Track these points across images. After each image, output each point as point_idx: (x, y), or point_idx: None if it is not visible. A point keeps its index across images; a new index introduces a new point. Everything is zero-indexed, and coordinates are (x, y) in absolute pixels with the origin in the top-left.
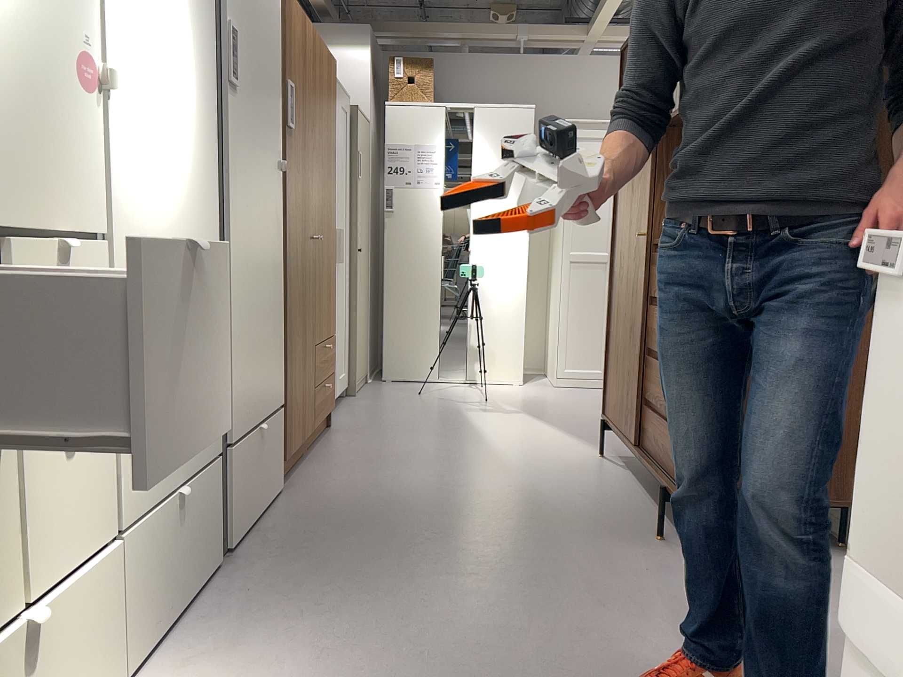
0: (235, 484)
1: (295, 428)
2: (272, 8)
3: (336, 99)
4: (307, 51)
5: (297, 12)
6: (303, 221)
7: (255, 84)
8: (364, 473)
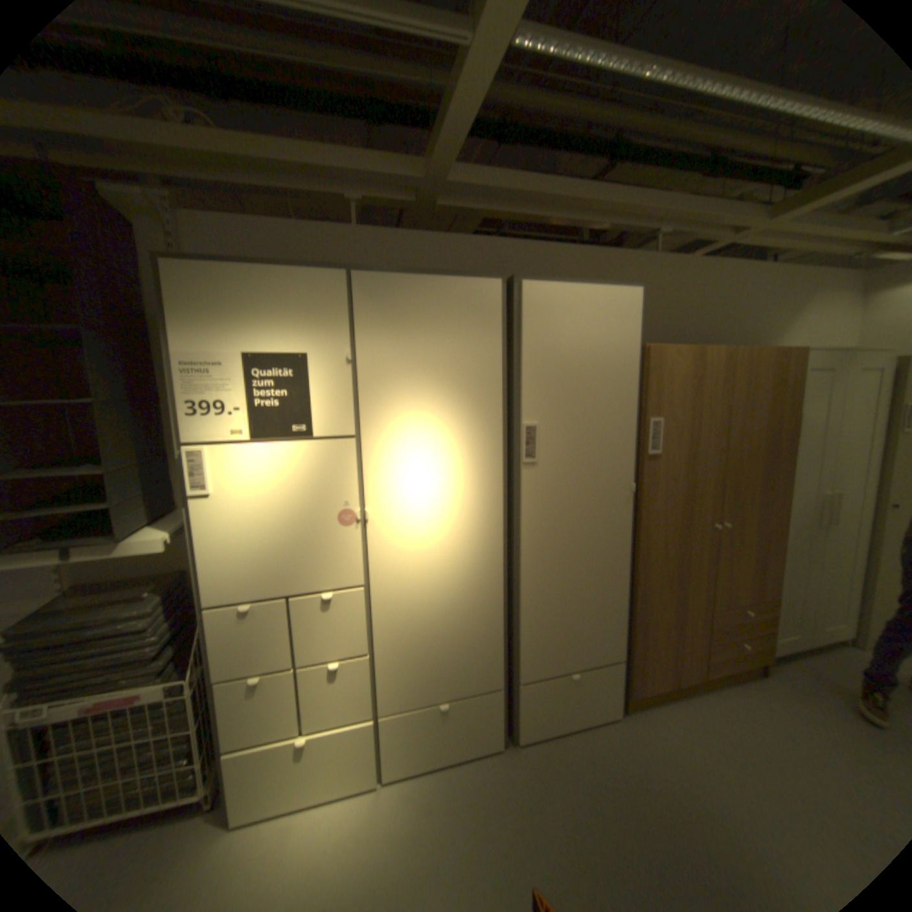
0: (528, 708)
1: (656, 678)
2: (619, 376)
3: (805, 384)
4: (708, 375)
5: (681, 353)
6: (690, 518)
7: (578, 446)
8: (710, 756)
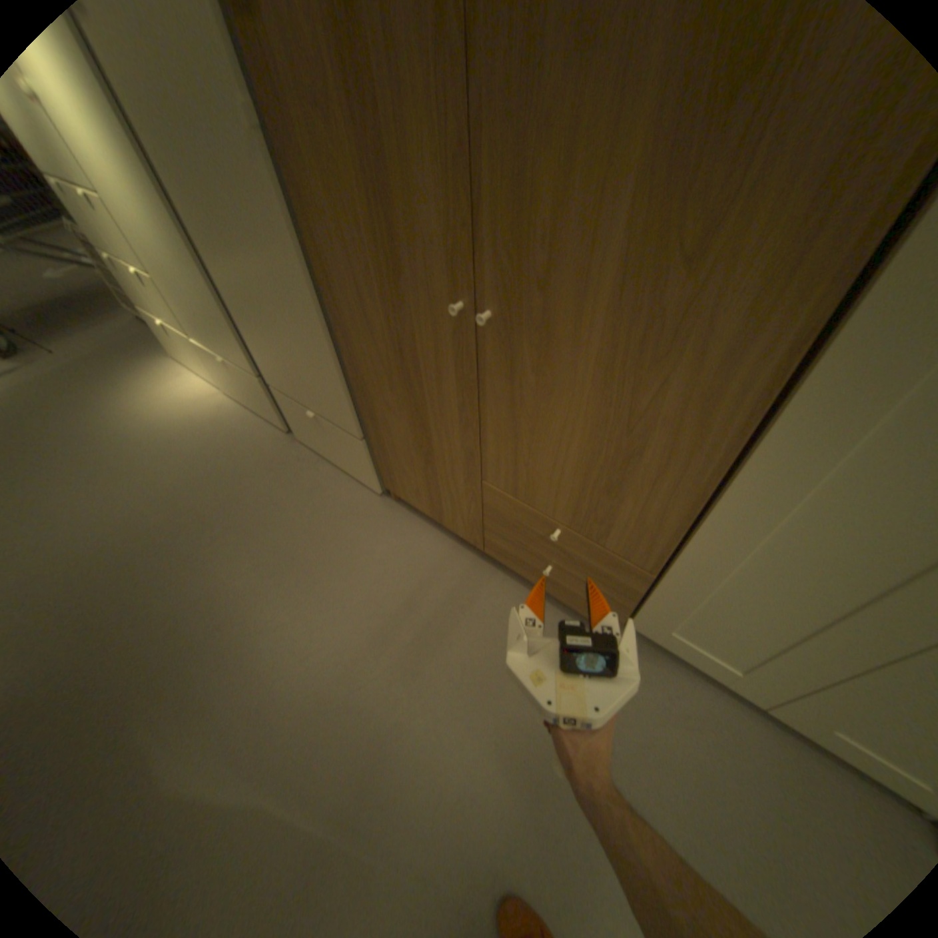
0: (287, 413)
1: (407, 488)
2: None
3: None
4: None
5: None
6: (391, 252)
7: None
8: (379, 581)
